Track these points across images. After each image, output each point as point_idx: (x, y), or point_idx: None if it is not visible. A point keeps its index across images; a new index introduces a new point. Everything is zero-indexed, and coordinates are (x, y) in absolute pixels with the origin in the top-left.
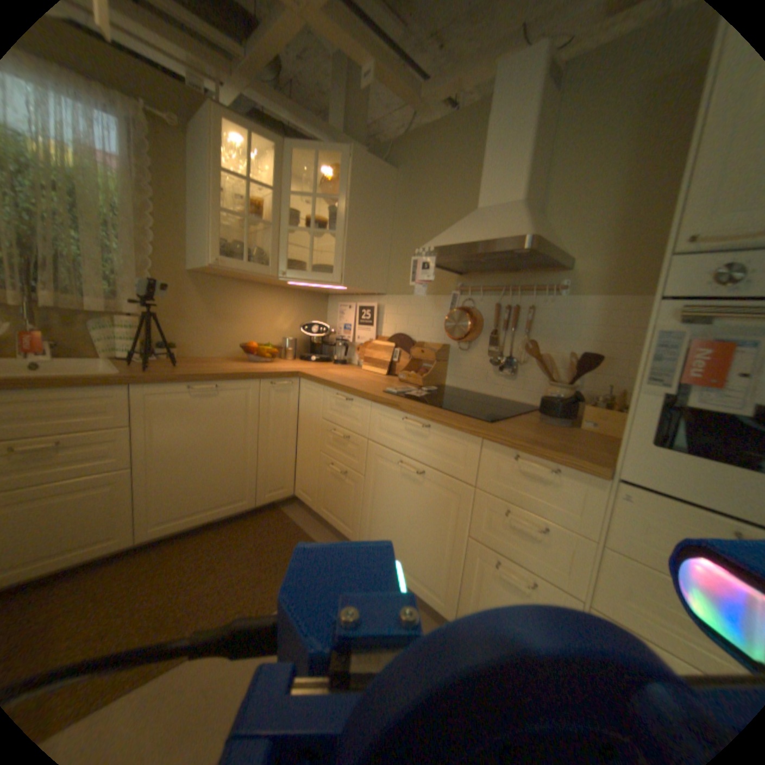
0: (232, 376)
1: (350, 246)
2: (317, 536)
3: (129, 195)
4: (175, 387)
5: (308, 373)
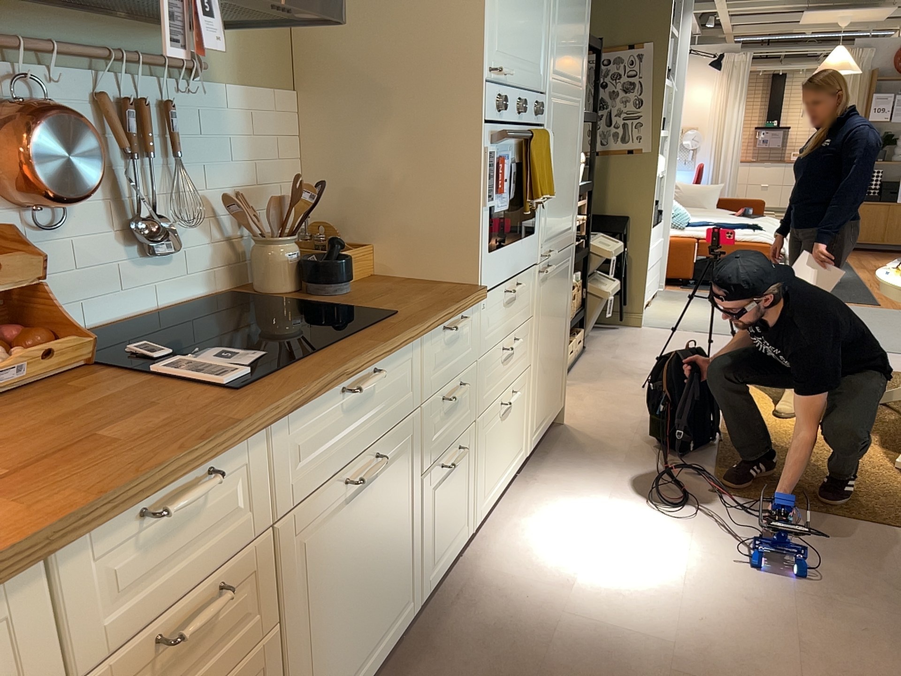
0: None
1: None
2: None
3: None
4: None
5: None
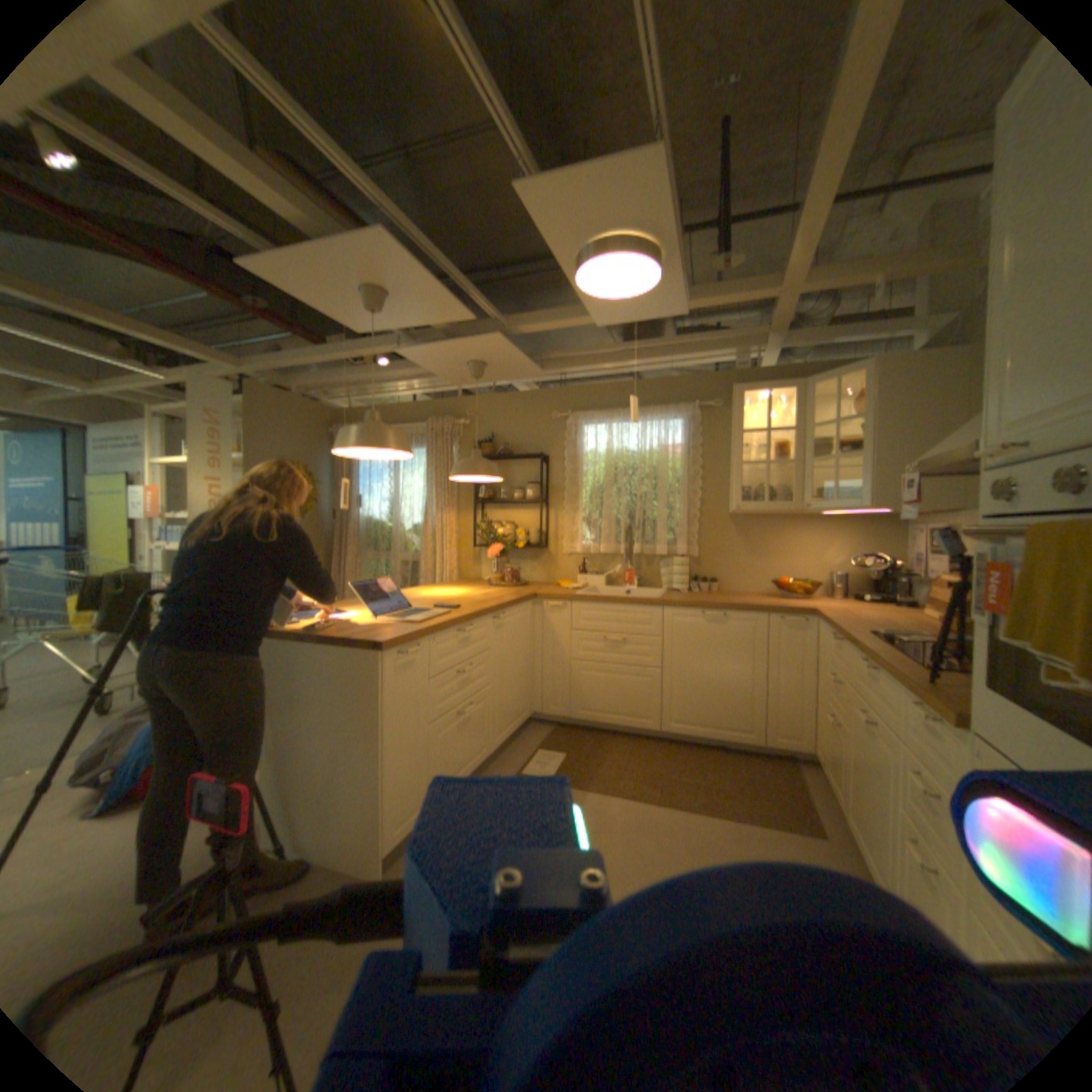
0: (739, 607)
1: (883, 464)
2: (821, 803)
3: (689, 468)
4: (693, 611)
5: (824, 611)
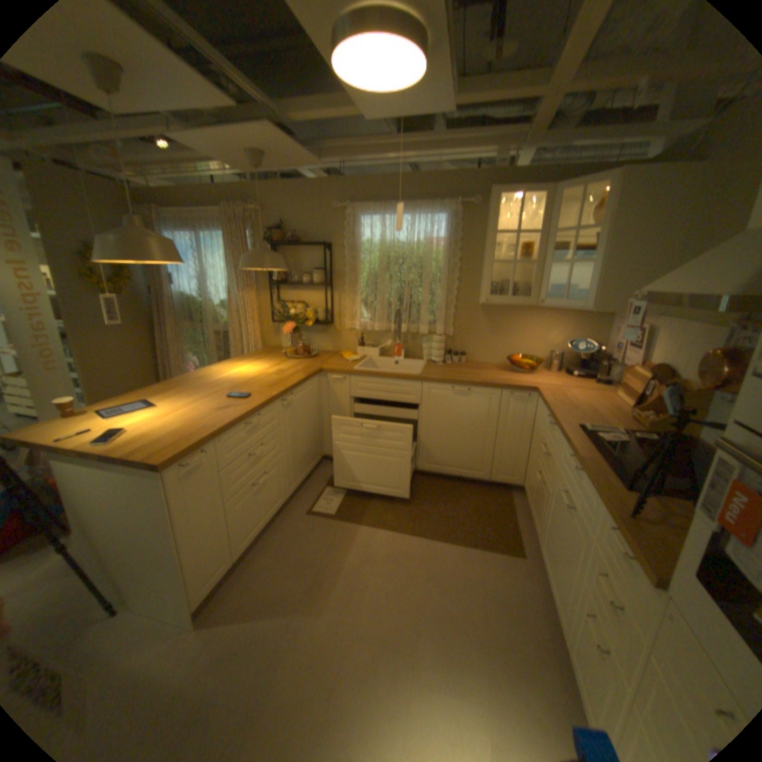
0: (481, 385)
1: (610, 272)
2: (525, 526)
3: (449, 260)
4: (445, 387)
5: (544, 391)
